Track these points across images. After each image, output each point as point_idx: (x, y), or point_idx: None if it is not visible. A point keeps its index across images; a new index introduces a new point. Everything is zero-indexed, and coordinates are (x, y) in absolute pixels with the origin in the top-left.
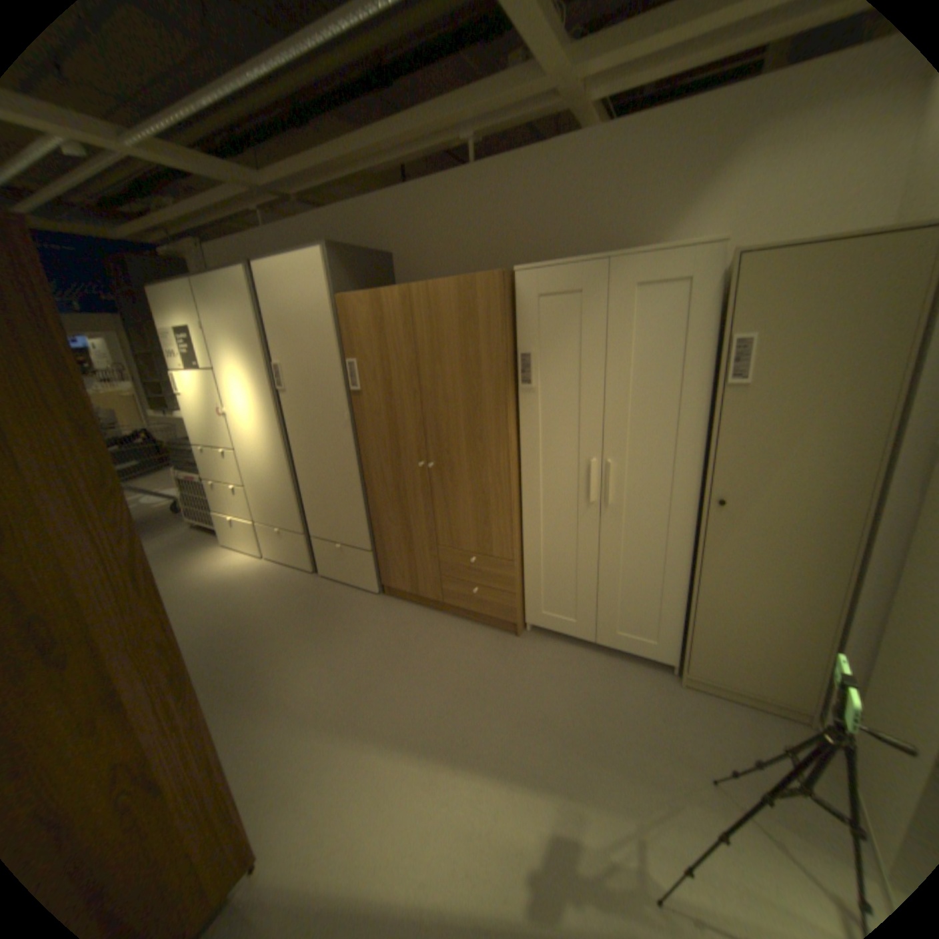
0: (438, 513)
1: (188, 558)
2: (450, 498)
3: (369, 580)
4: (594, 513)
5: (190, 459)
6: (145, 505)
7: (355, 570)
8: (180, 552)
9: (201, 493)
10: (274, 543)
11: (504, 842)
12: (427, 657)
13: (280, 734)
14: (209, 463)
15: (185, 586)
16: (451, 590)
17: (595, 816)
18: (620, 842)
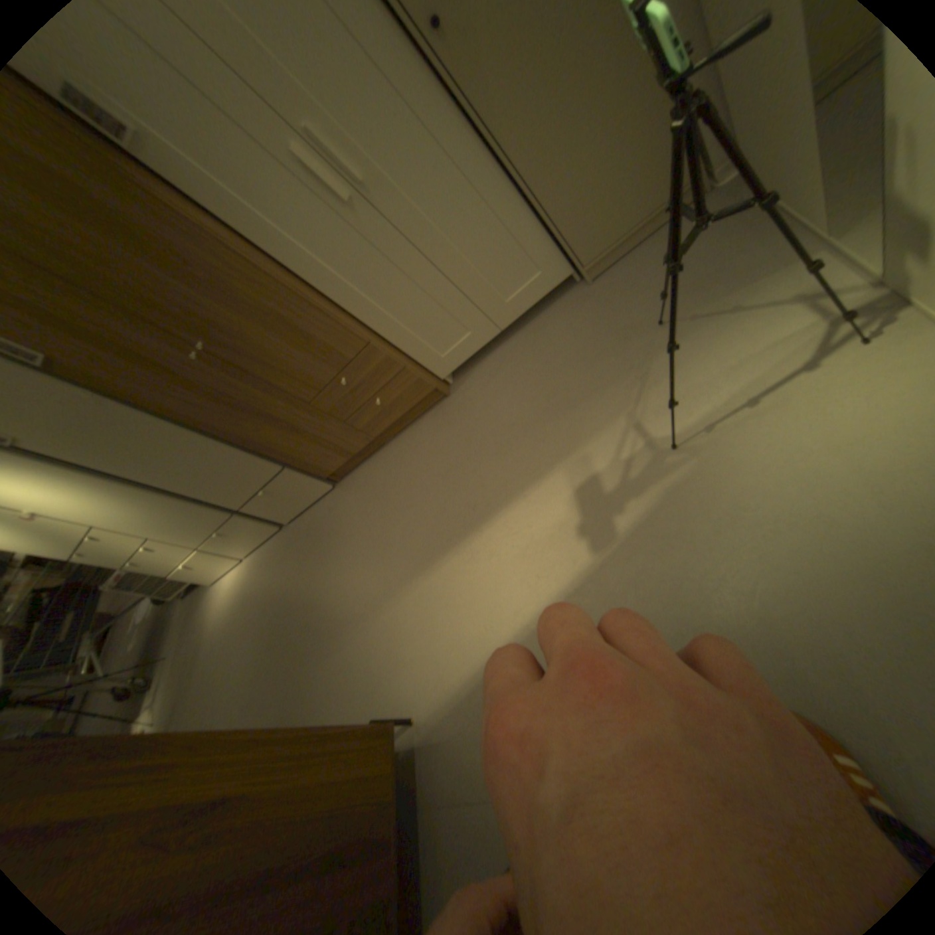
0: (270, 377)
1: (201, 617)
2: (257, 353)
3: (314, 486)
4: (365, 206)
5: (93, 568)
6: (142, 621)
7: (297, 492)
8: (192, 620)
9: (142, 575)
10: (229, 543)
11: (547, 530)
12: (401, 485)
13: (357, 639)
14: (100, 555)
15: (217, 634)
16: (366, 422)
17: (594, 444)
18: (623, 439)
